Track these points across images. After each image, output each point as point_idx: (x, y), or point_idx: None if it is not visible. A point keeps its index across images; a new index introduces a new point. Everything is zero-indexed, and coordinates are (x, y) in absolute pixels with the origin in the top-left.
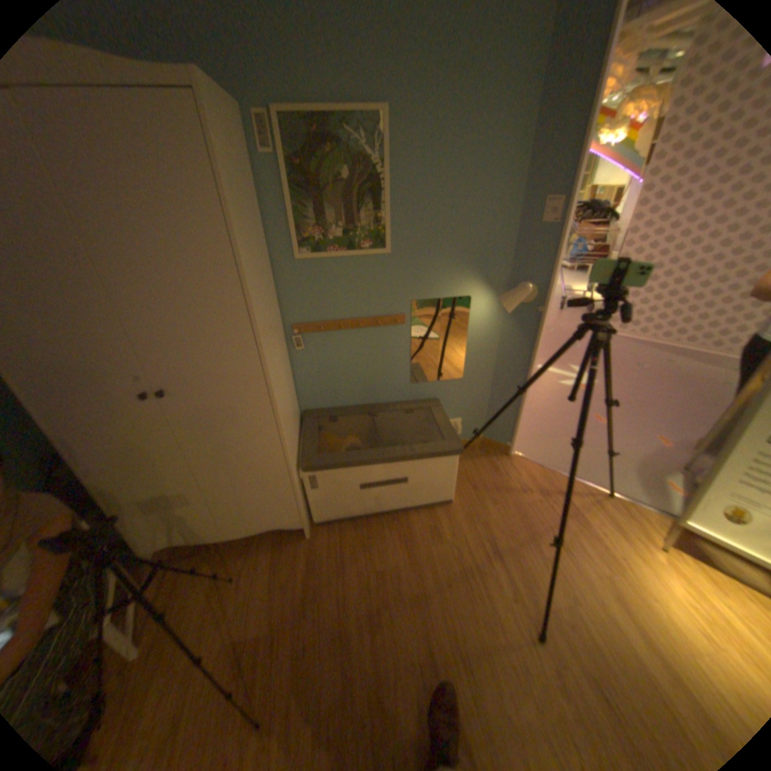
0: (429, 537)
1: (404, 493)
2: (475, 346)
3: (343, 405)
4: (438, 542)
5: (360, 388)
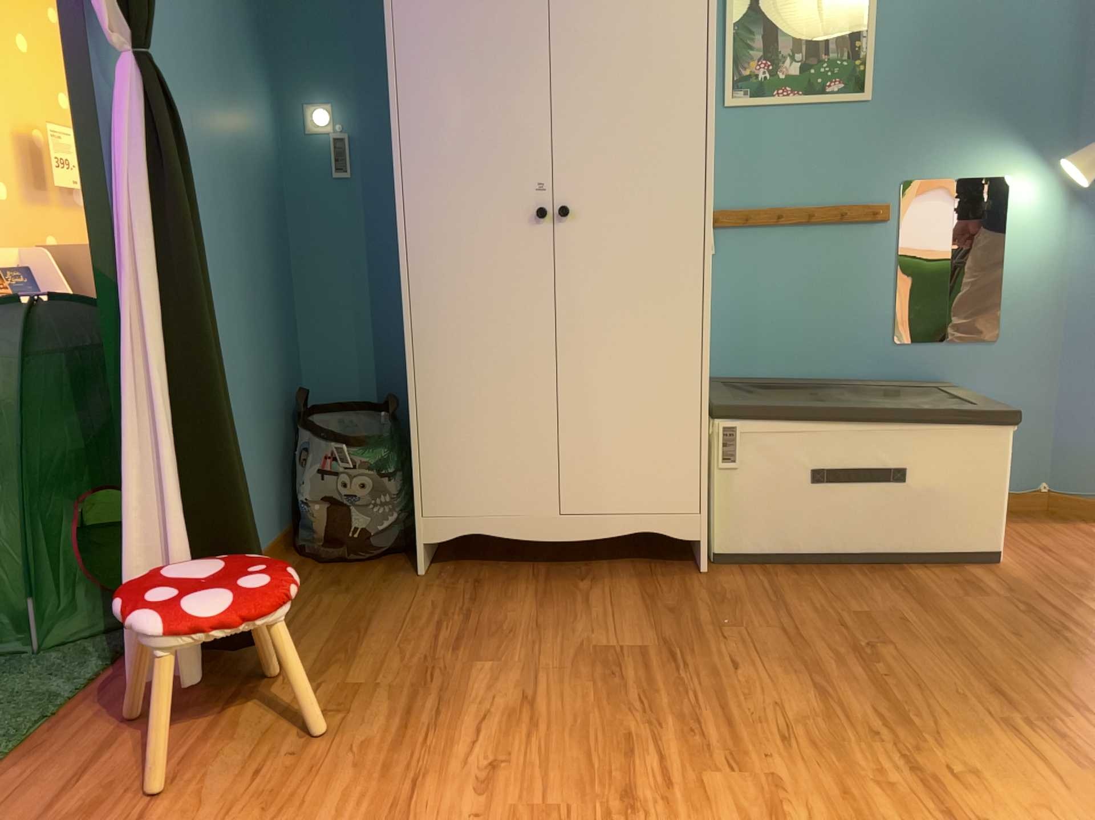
0: (959, 590)
1: (899, 507)
2: (1024, 273)
3: (766, 375)
4: (979, 596)
5: (801, 343)
